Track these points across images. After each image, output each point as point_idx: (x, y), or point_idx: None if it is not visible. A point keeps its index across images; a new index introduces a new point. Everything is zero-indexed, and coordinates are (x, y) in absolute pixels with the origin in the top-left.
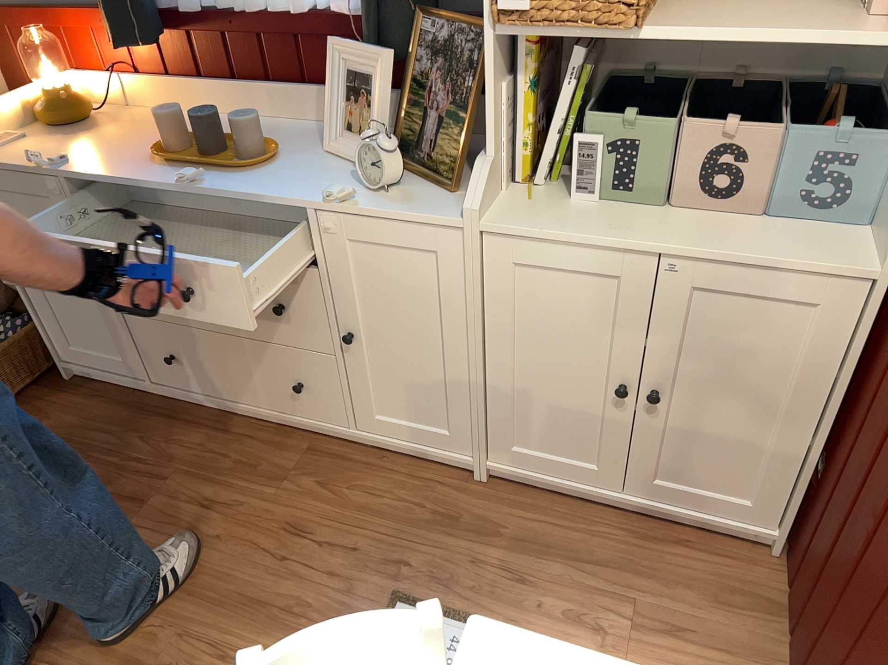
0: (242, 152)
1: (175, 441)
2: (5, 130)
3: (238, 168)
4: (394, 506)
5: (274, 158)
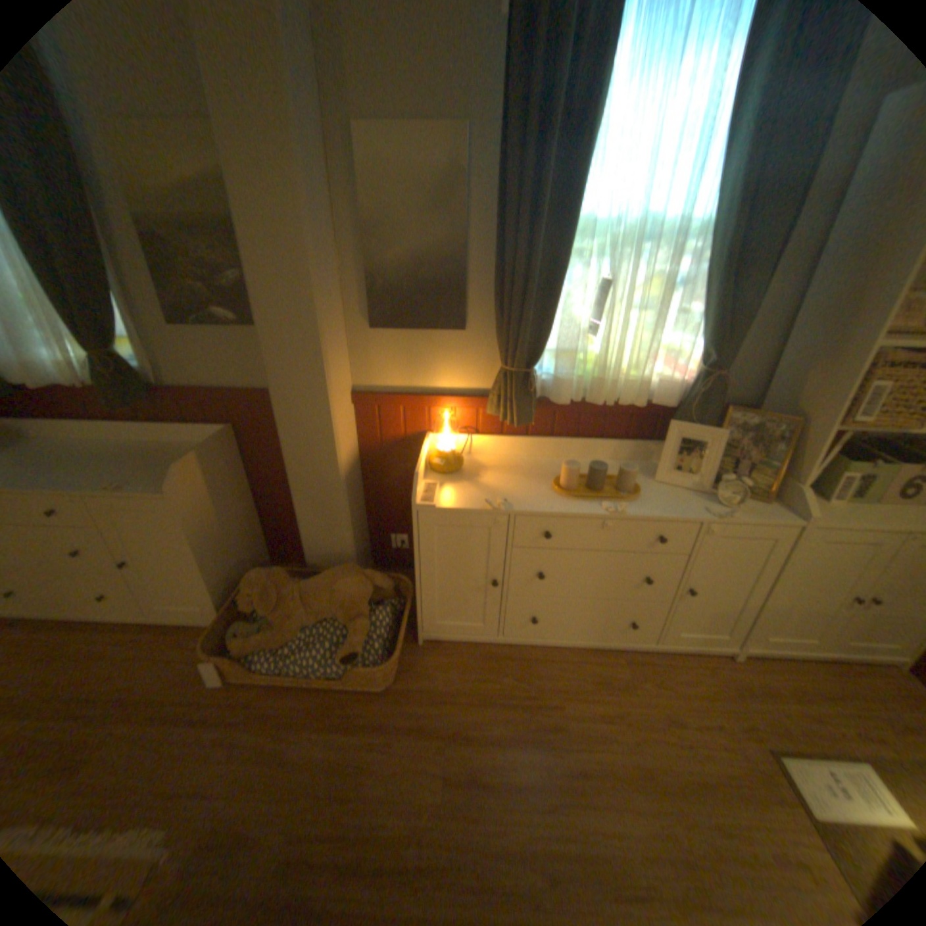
0: (618, 485)
1: (539, 679)
2: (418, 477)
3: (630, 496)
4: (714, 693)
5: (637, 487)
